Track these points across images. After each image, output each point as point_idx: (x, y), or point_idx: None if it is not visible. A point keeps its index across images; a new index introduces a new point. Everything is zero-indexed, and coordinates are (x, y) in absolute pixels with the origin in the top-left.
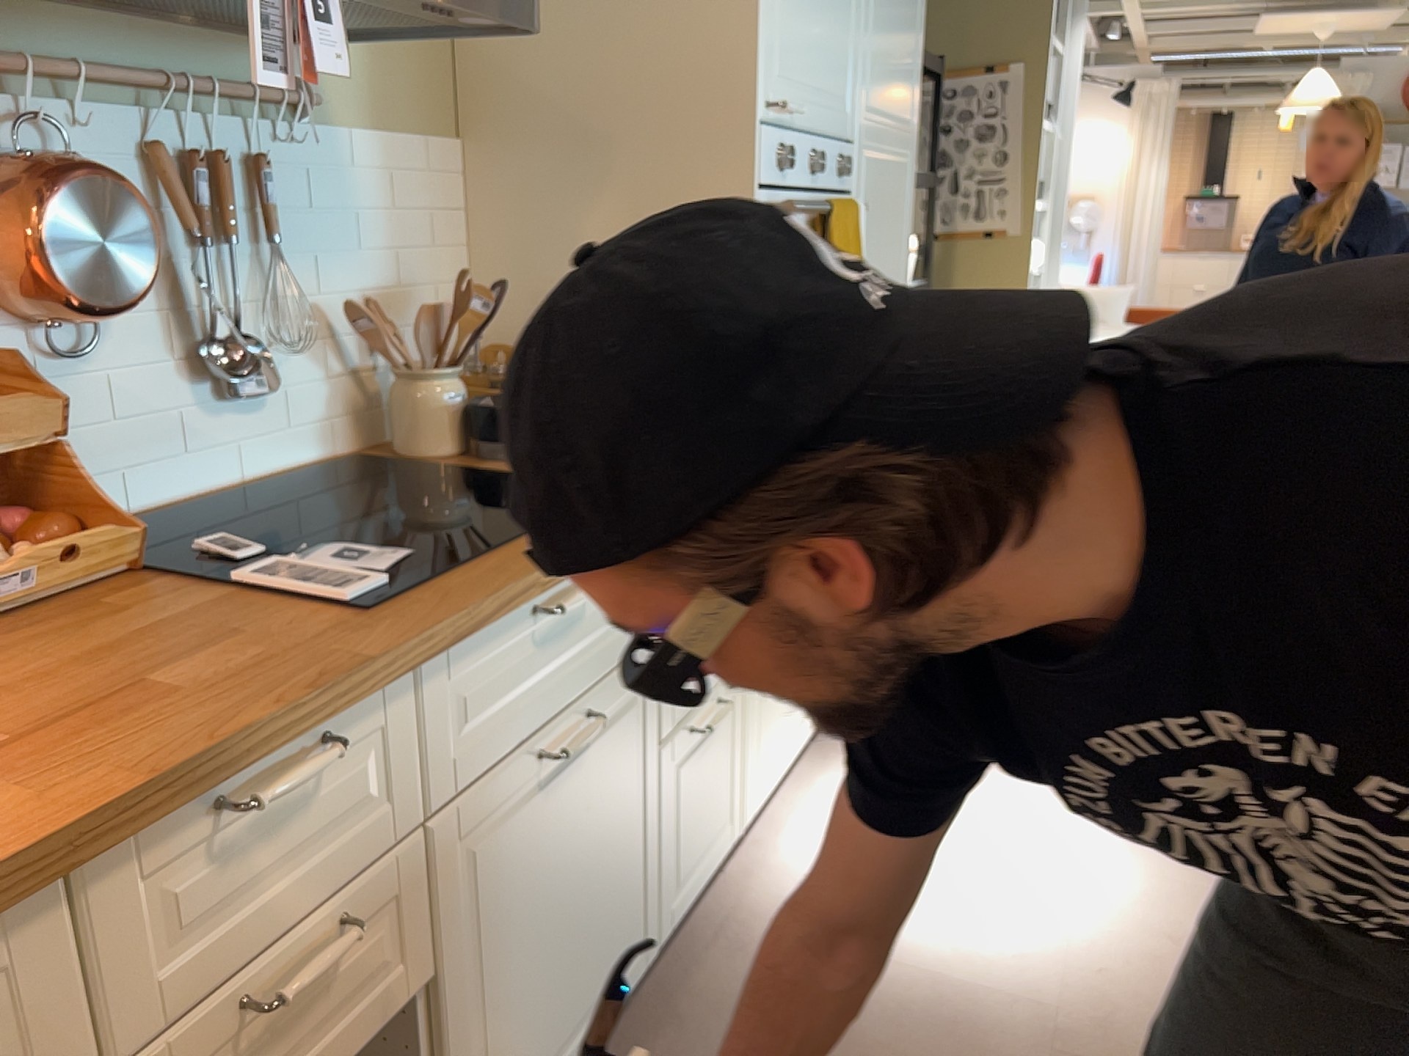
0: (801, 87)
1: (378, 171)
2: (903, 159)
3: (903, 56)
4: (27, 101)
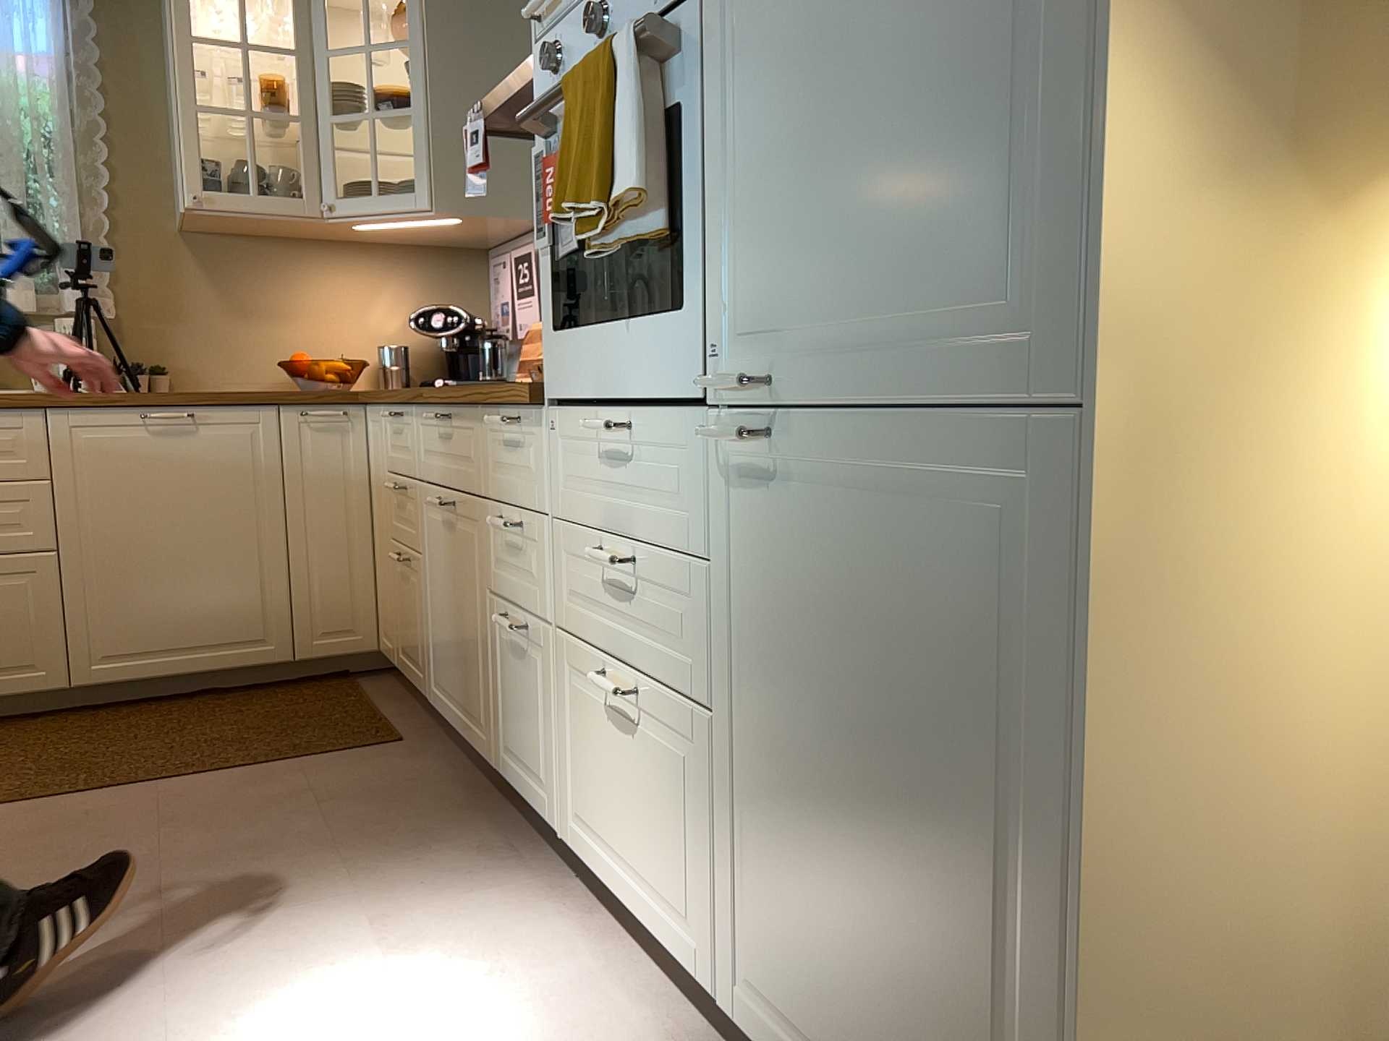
0: None
1: None
2: None
3: None
4: None
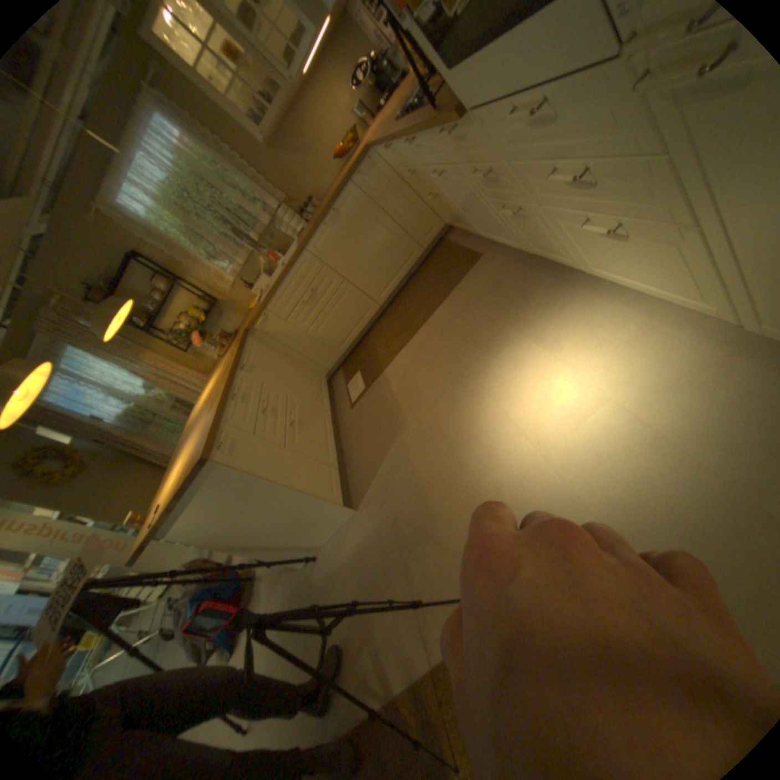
0: None
1: None
2: None
3: None
4: None
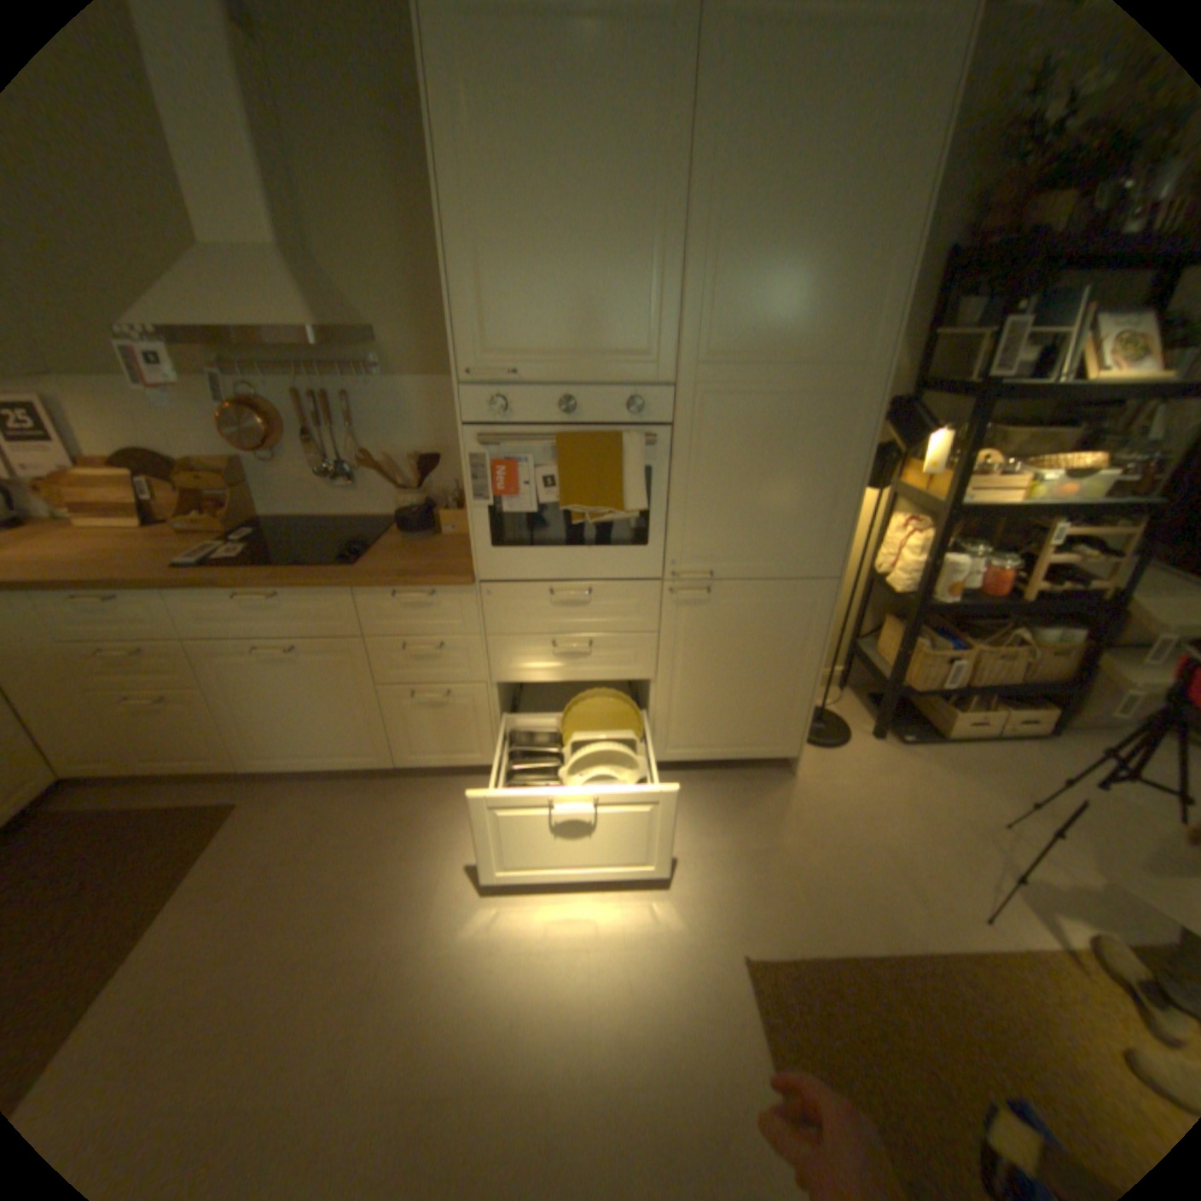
0: (533, 351)
1: (420, 395)
2: (834, 389)
3: (825, 290)
4: (243, 379)
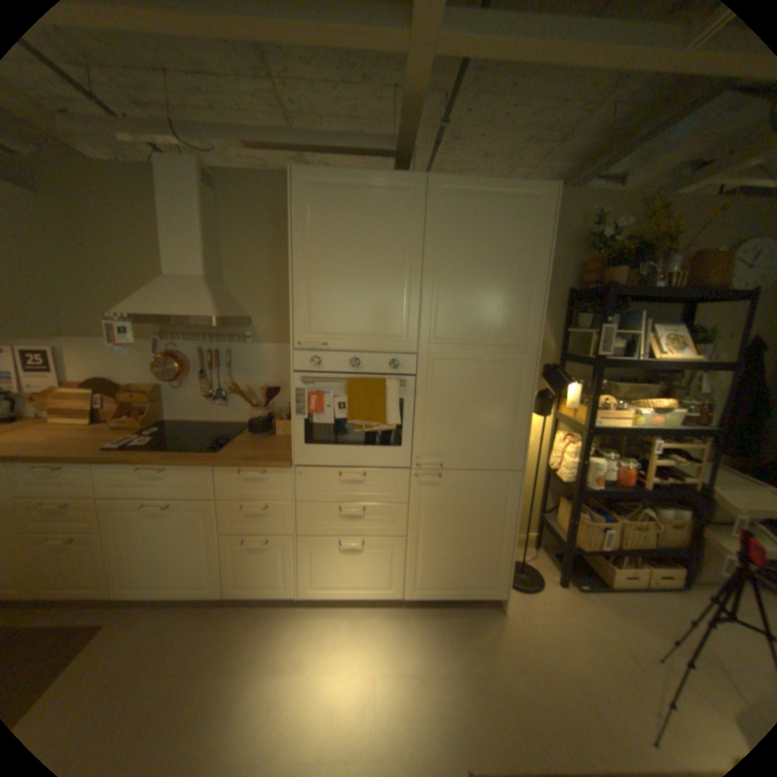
0: (337, 333)
1: (273, 353)
2: (508, 359)
3: (497, 308)
4: (172, 341)
